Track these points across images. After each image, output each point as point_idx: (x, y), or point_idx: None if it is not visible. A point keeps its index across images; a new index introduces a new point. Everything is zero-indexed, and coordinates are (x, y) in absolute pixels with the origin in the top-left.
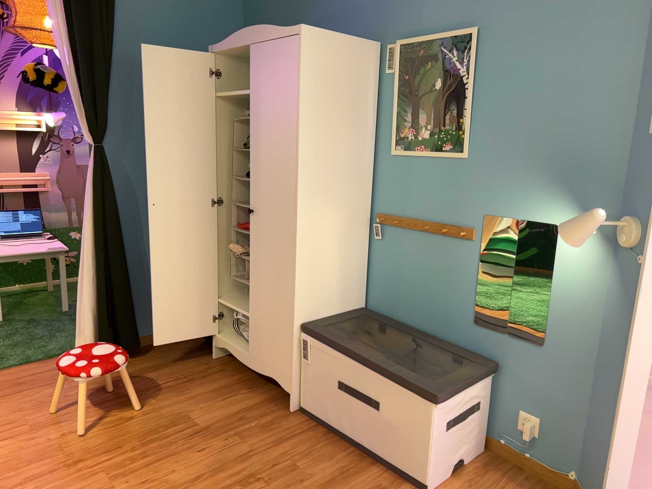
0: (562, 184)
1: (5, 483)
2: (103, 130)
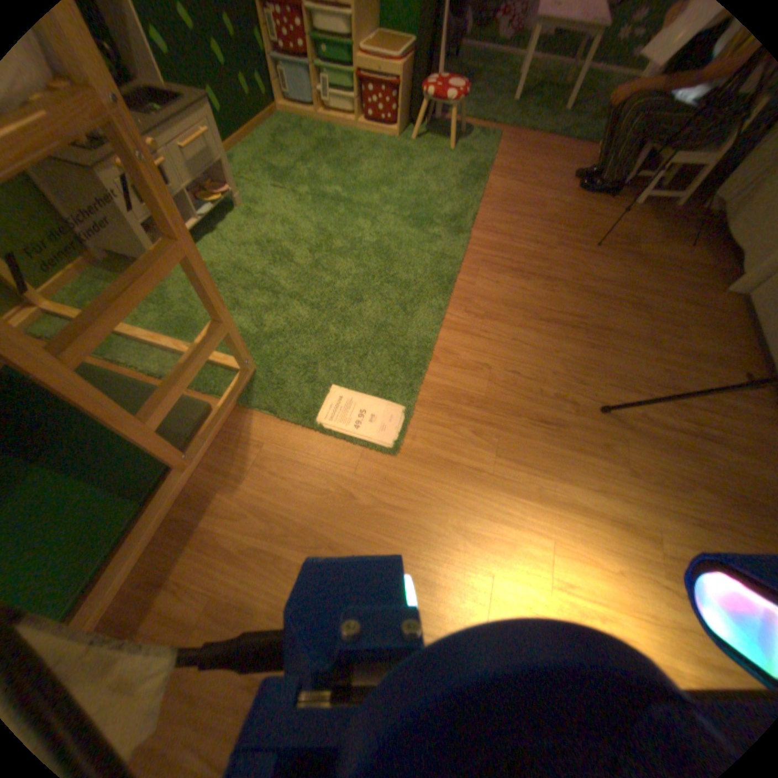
0: None
1: (502, 209)
2: None
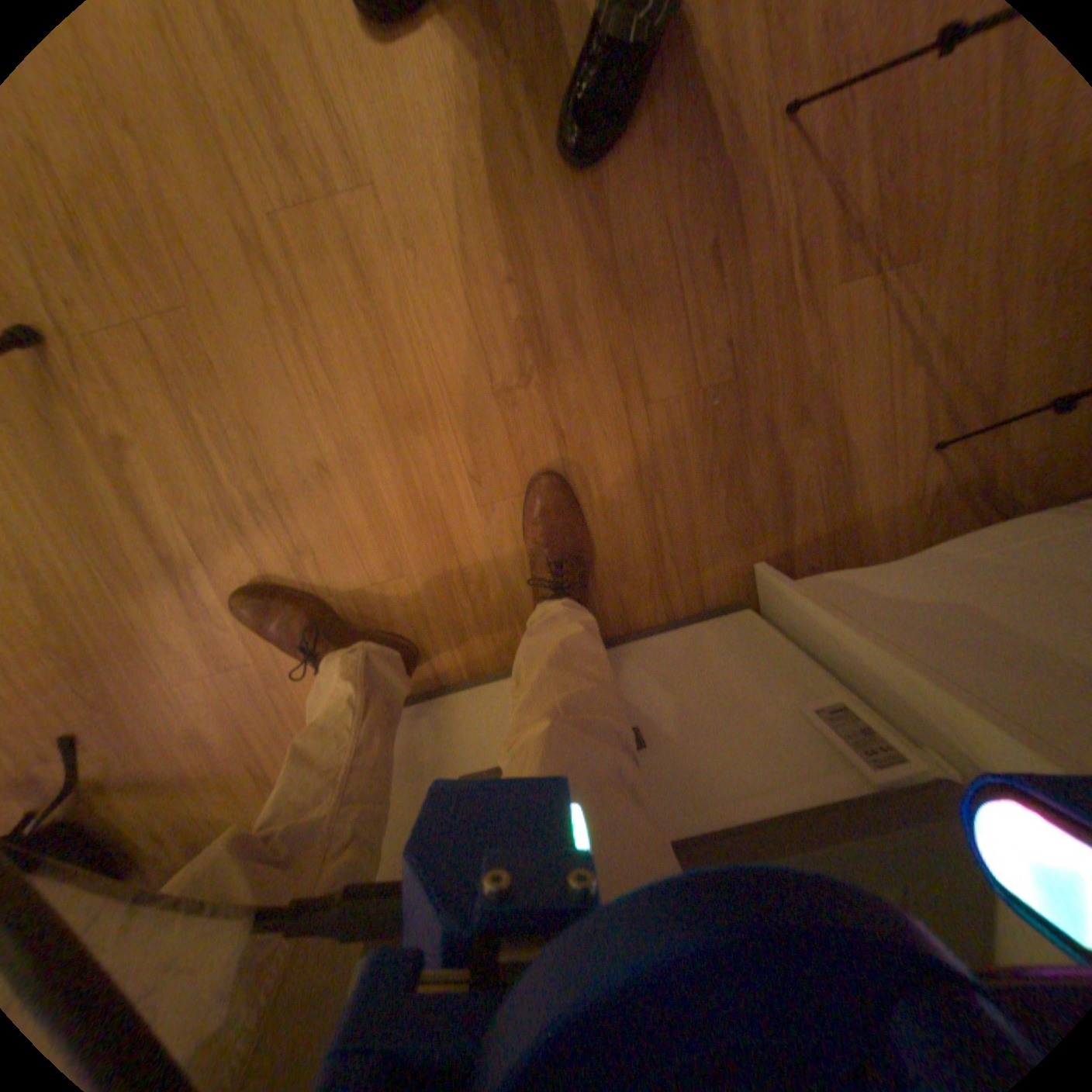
0: None
1: None
2: None
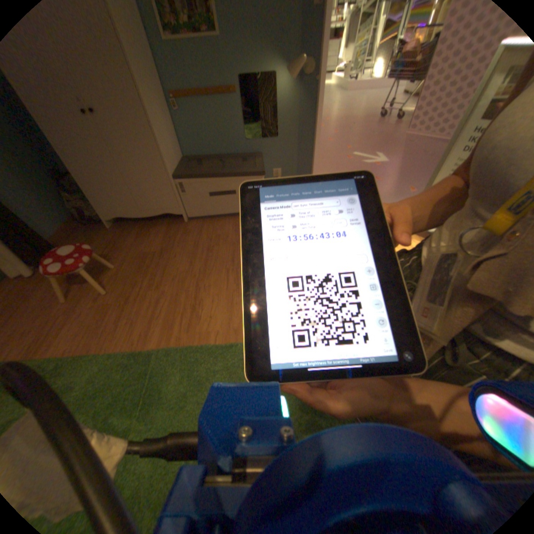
0: (274, 44)
1: (106, 330)
2: None
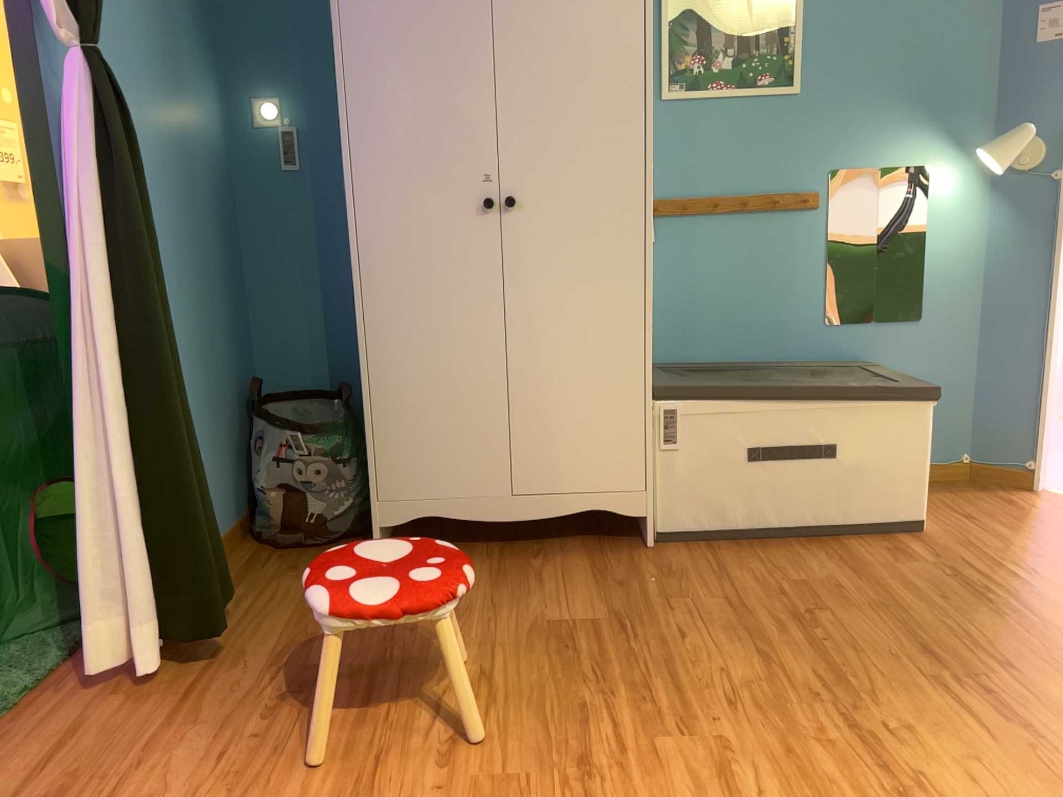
0: (930, 114)
1: None
2: (96, 12)
